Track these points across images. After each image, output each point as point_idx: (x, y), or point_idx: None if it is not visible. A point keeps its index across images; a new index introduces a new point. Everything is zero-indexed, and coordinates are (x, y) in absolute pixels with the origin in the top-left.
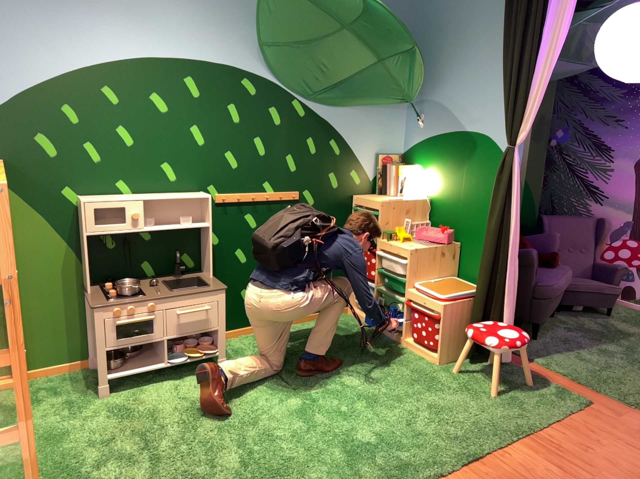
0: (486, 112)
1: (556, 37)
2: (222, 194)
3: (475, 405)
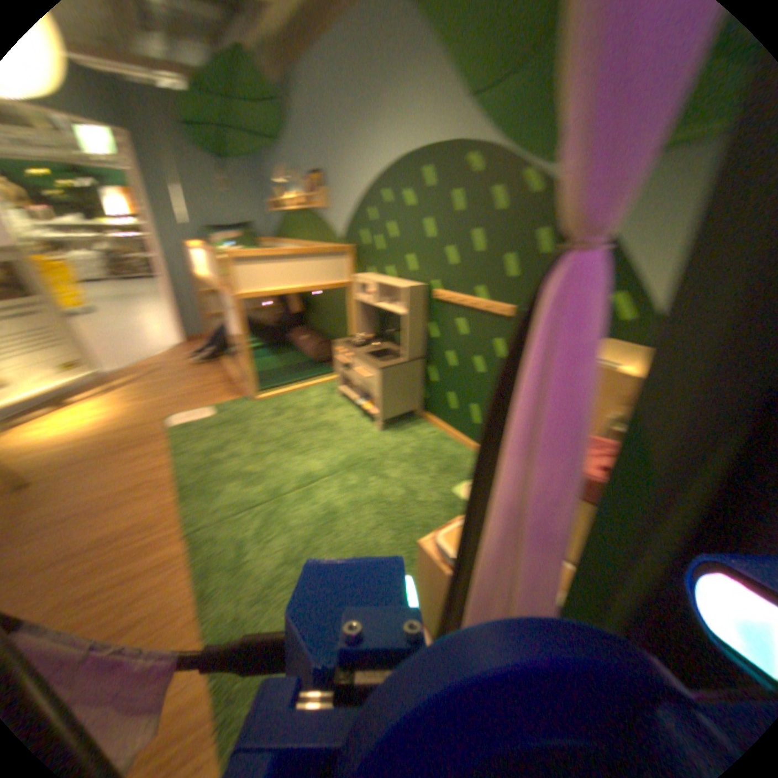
0: None
1: None
2: (438, 289)
3: None
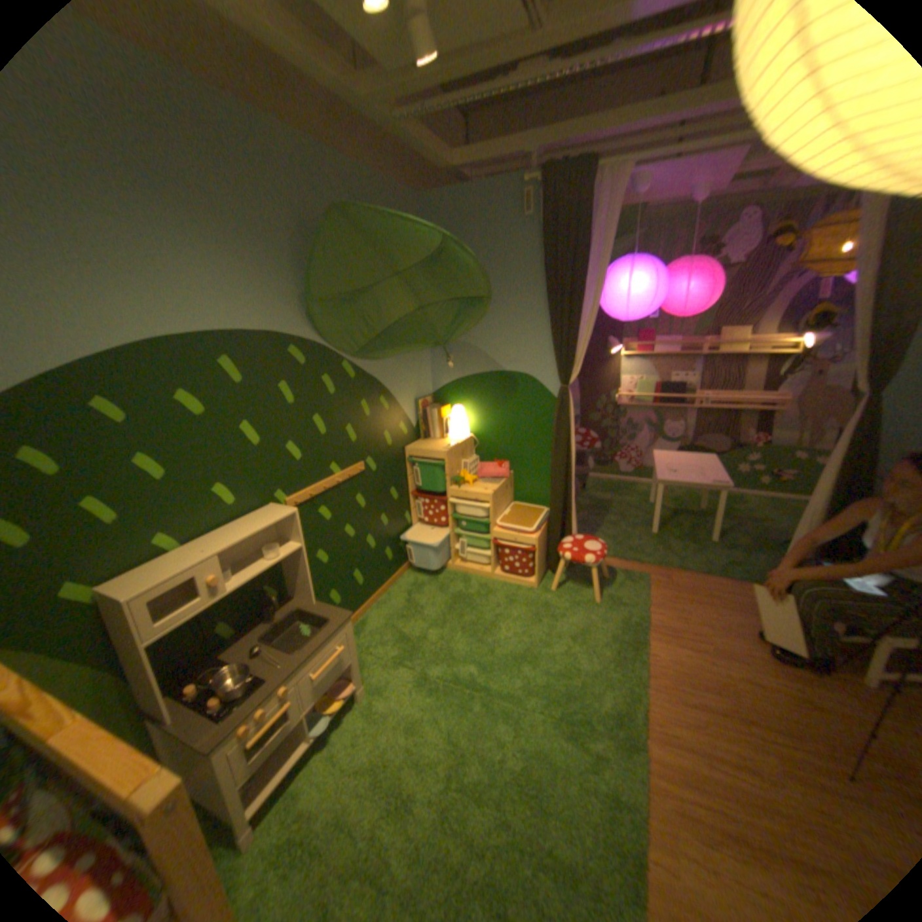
0: (529, 351)
1: (603, 284)
2: (290, 497)
3: (602, 621)
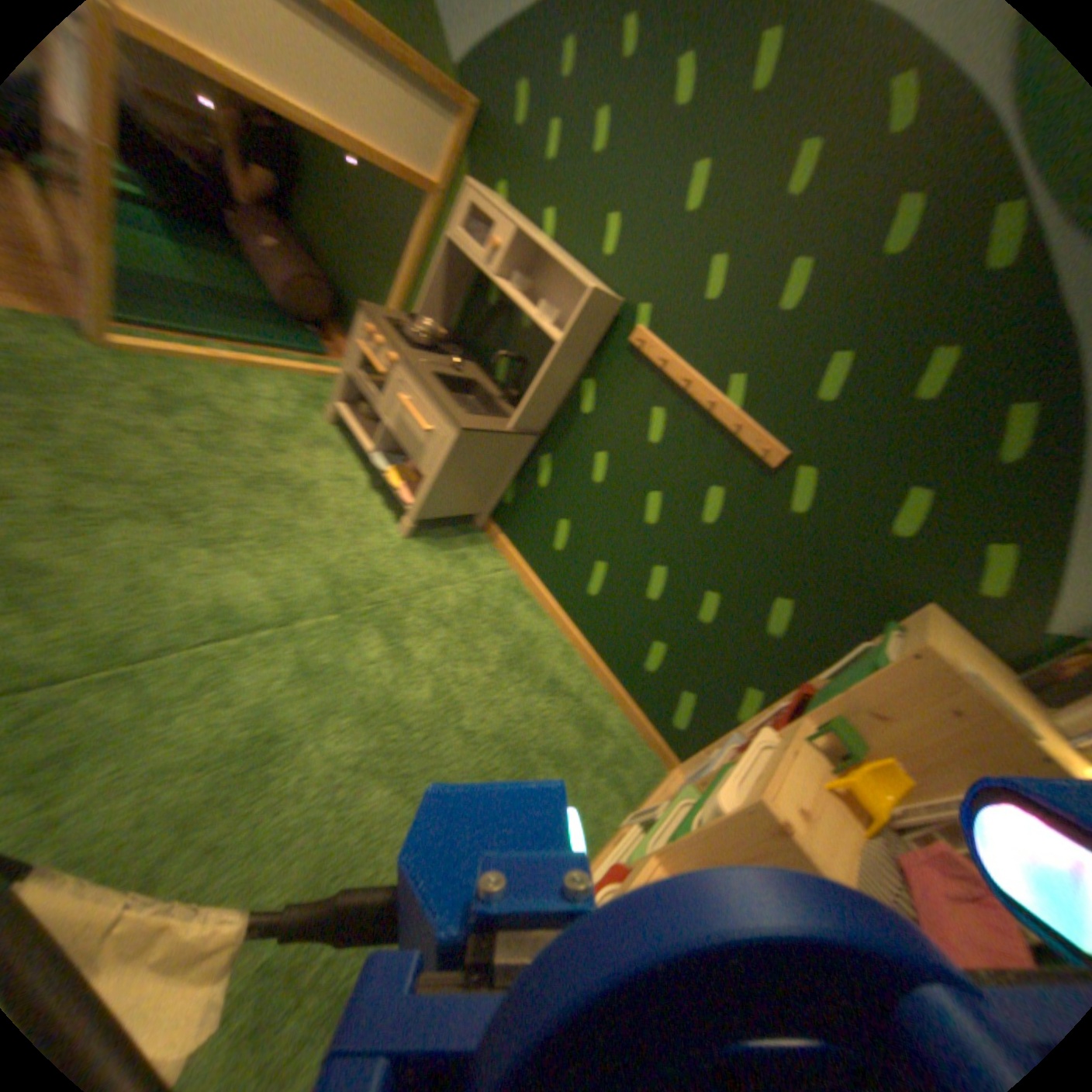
0: None
1: None
2: (650, 331)
3: None
